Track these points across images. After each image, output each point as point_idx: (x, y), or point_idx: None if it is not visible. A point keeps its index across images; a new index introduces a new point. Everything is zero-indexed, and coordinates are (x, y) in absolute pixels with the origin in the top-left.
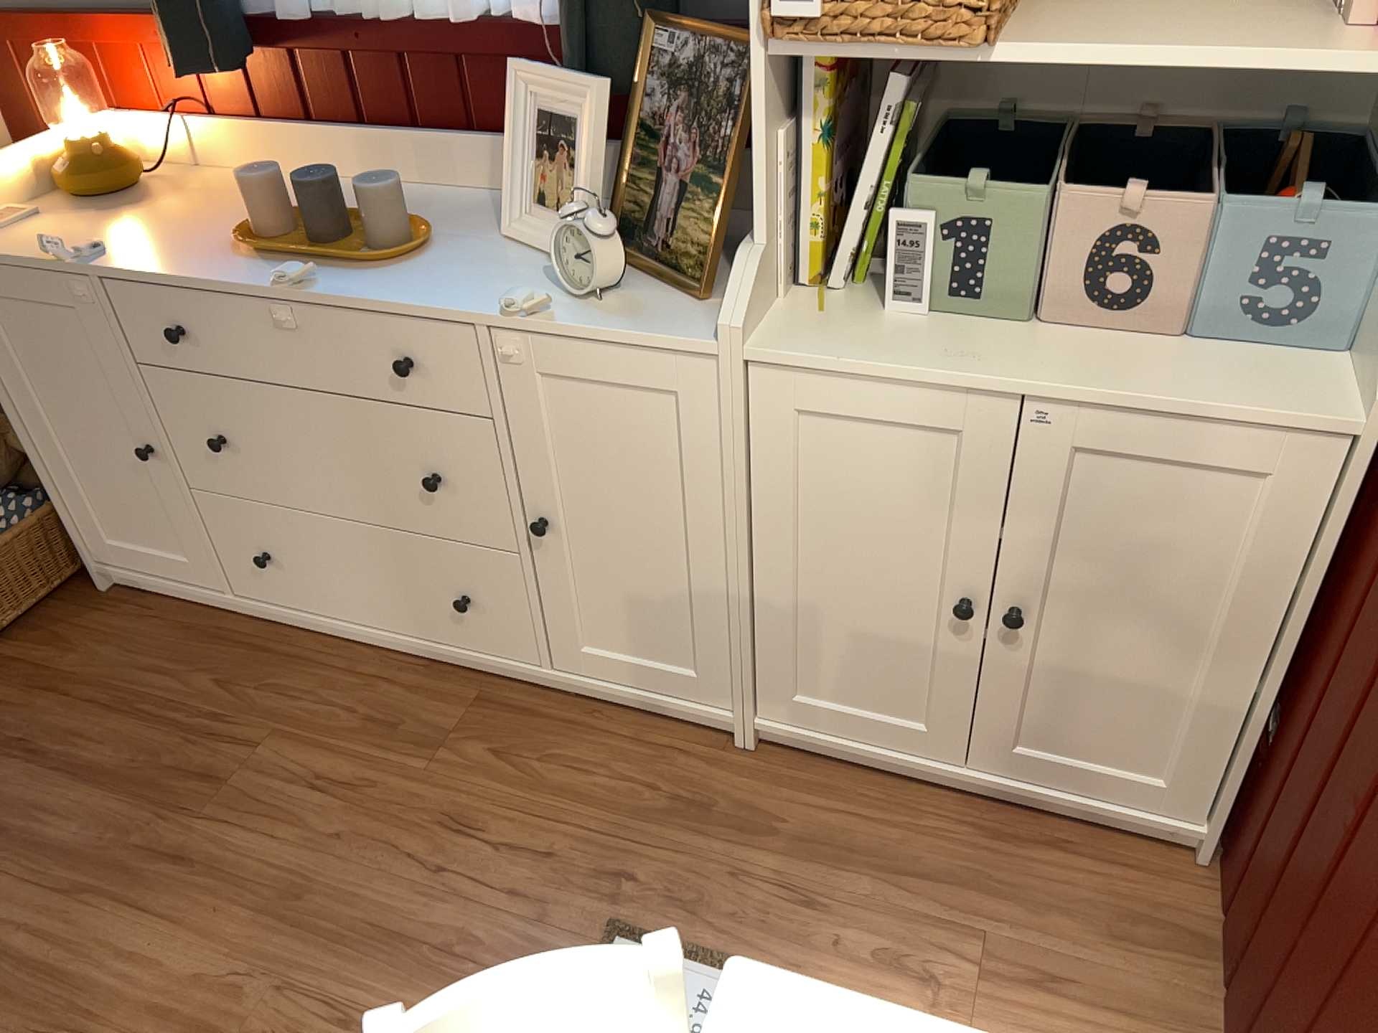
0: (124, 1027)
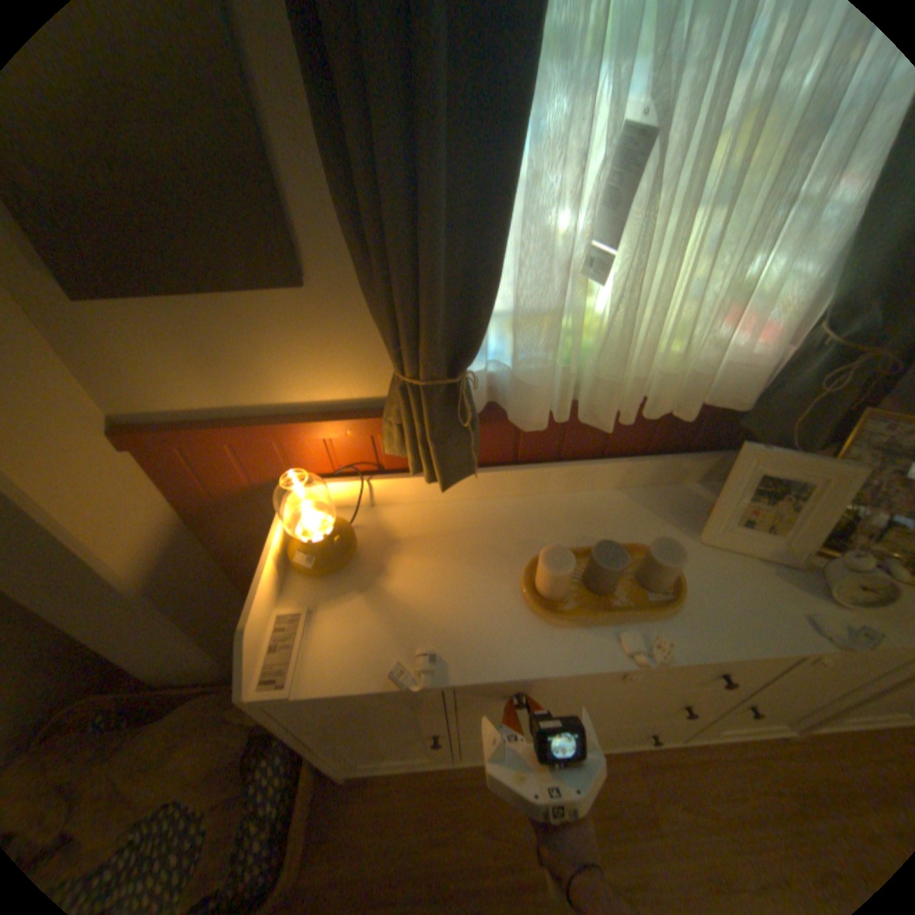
0: None
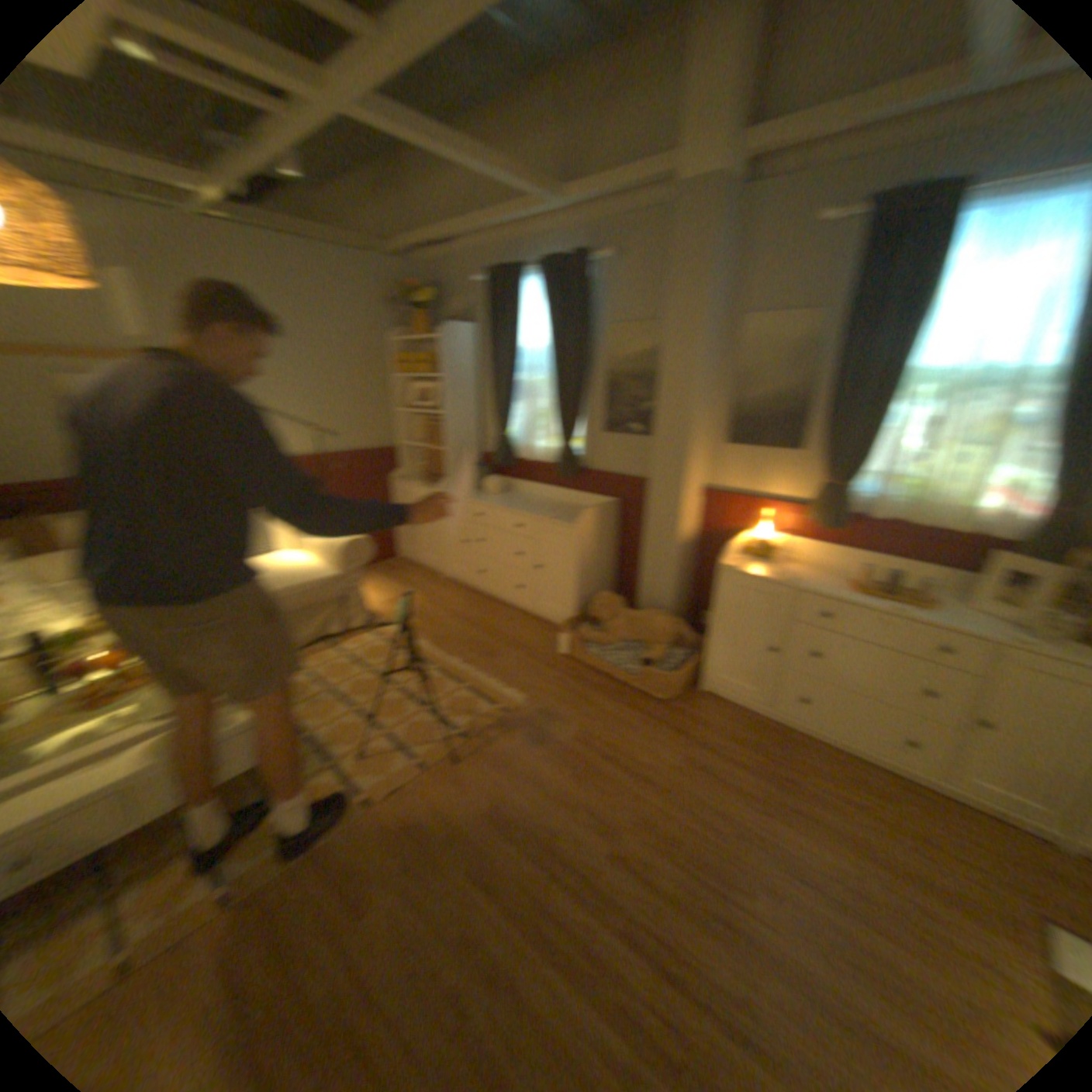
0: (816, 883)
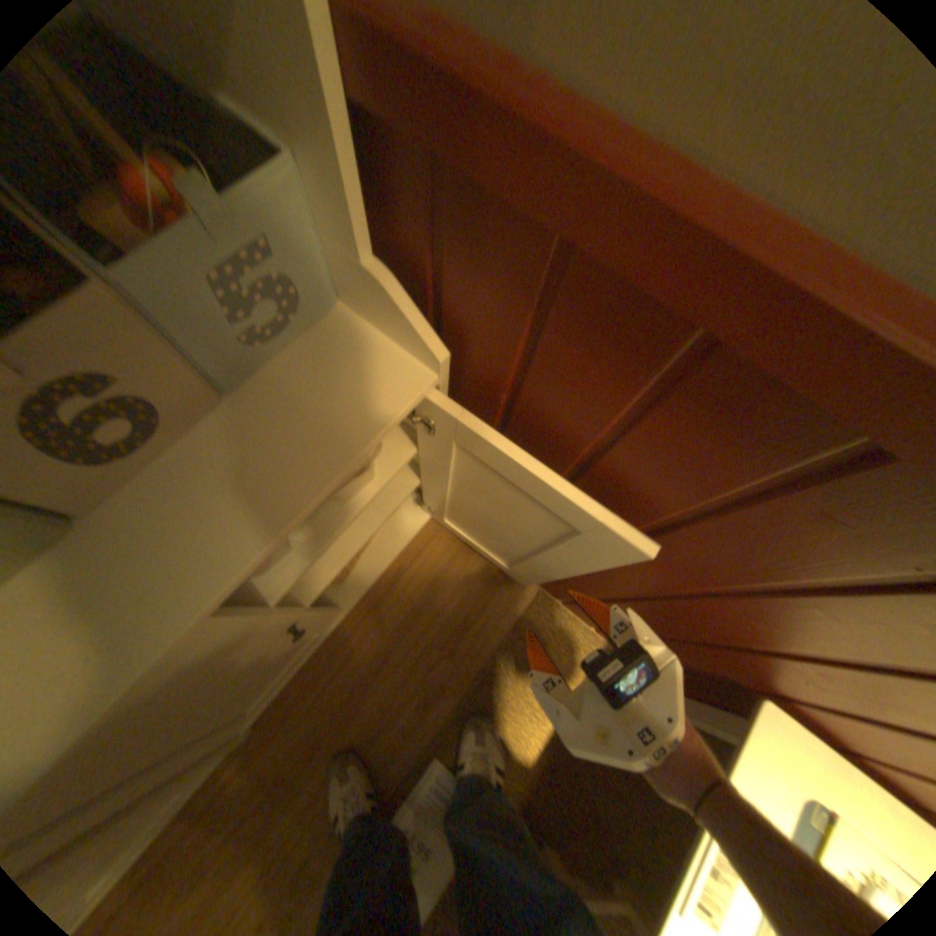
0: None
